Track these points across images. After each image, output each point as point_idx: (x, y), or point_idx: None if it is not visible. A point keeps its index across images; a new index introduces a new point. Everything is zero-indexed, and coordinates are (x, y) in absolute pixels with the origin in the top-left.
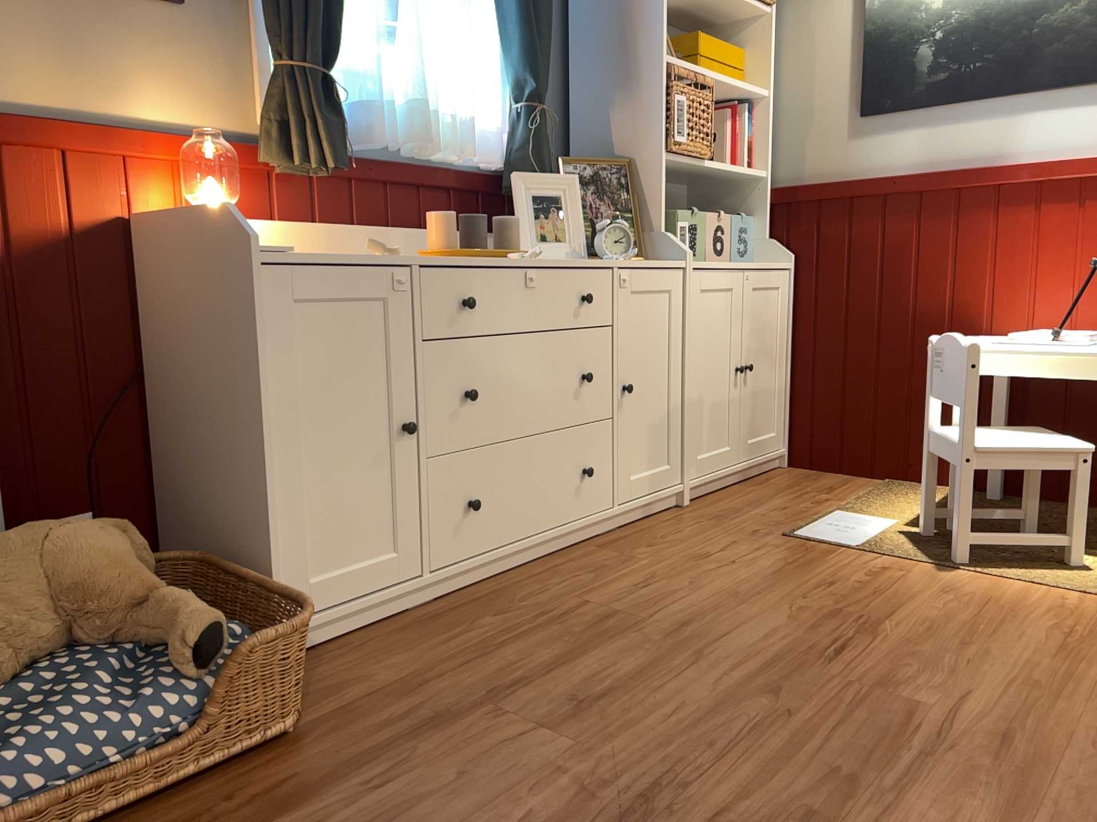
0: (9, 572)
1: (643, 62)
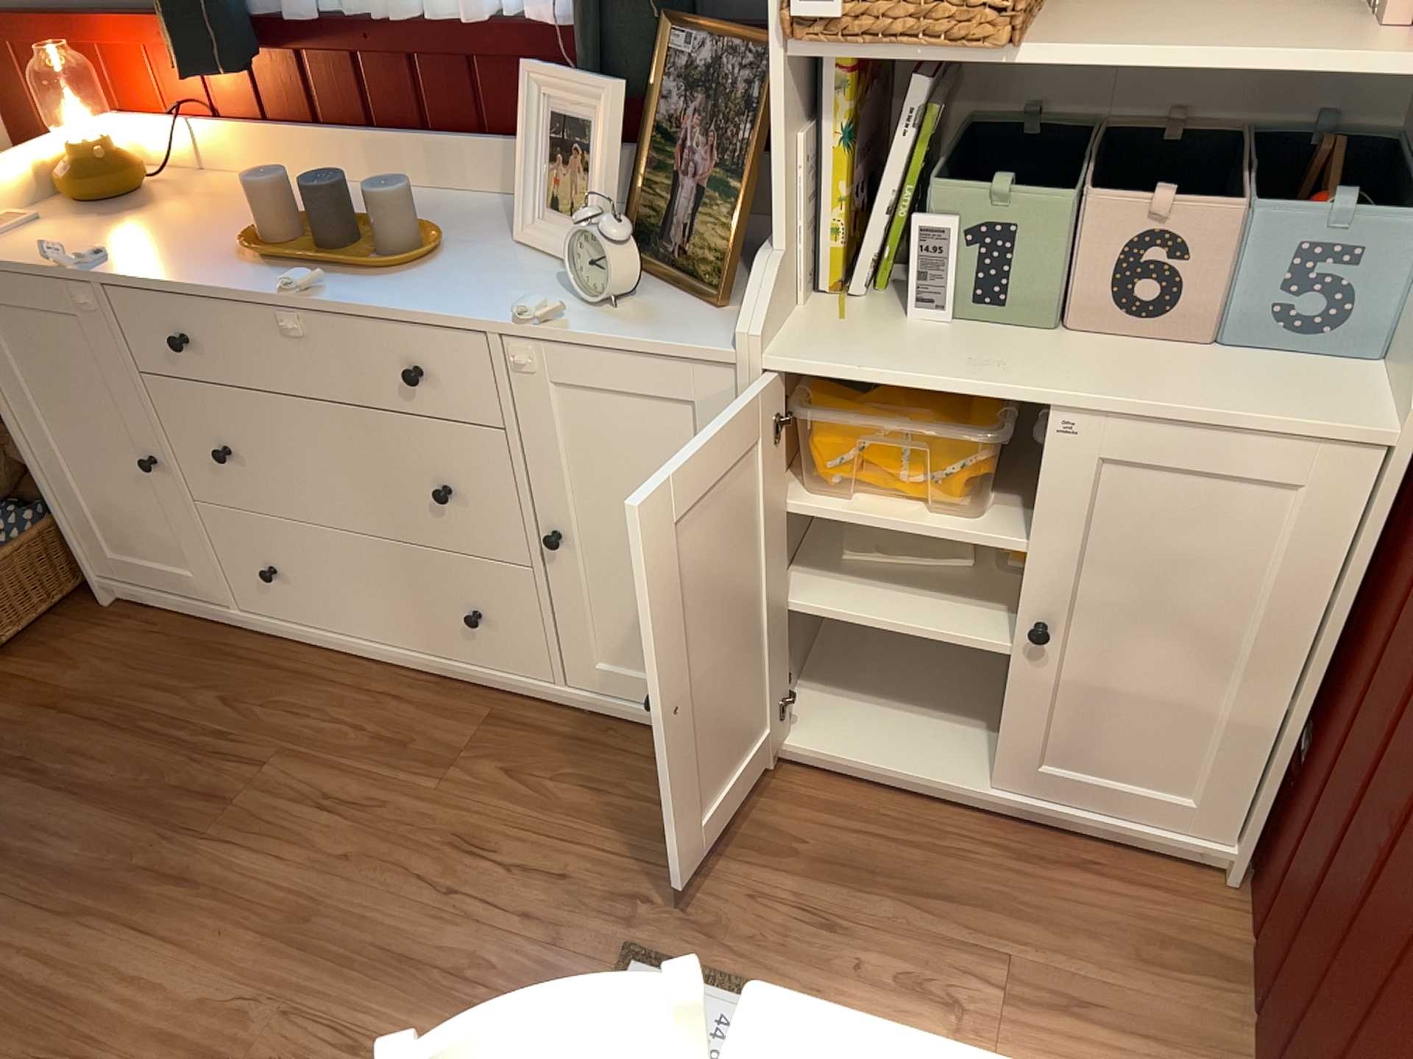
0: None
1: None
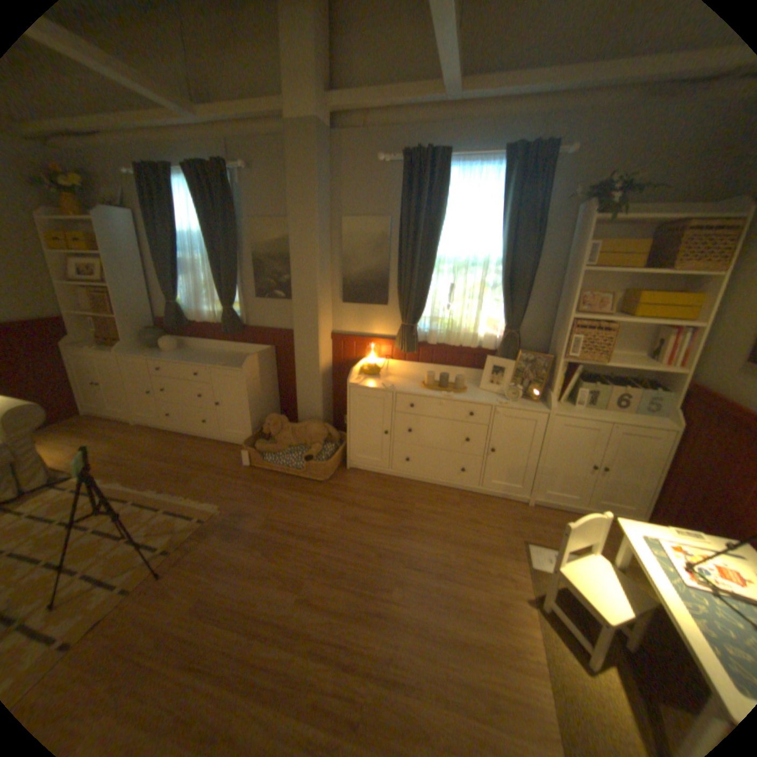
0: (302, 429)
1: (567, 316)
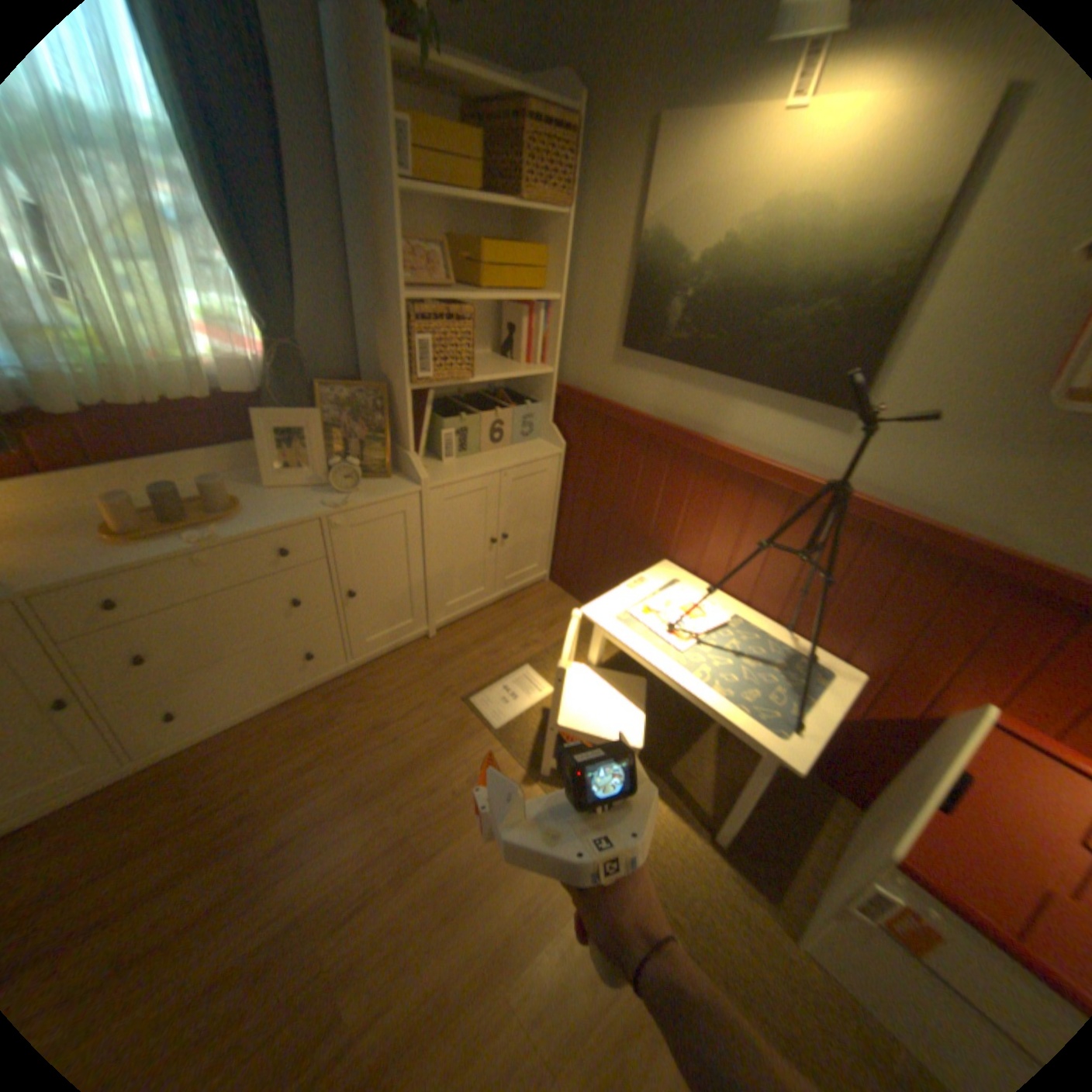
0: None
1: (389, 296)
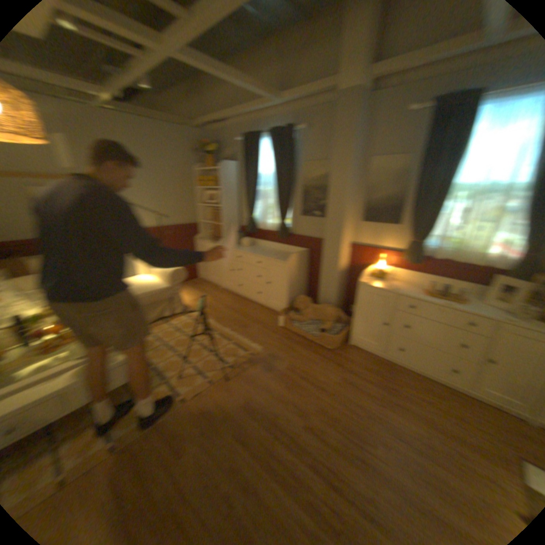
0: (319, 309)
1: None
